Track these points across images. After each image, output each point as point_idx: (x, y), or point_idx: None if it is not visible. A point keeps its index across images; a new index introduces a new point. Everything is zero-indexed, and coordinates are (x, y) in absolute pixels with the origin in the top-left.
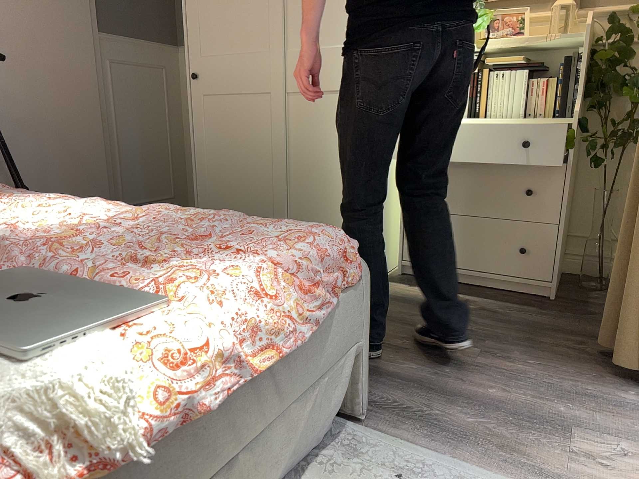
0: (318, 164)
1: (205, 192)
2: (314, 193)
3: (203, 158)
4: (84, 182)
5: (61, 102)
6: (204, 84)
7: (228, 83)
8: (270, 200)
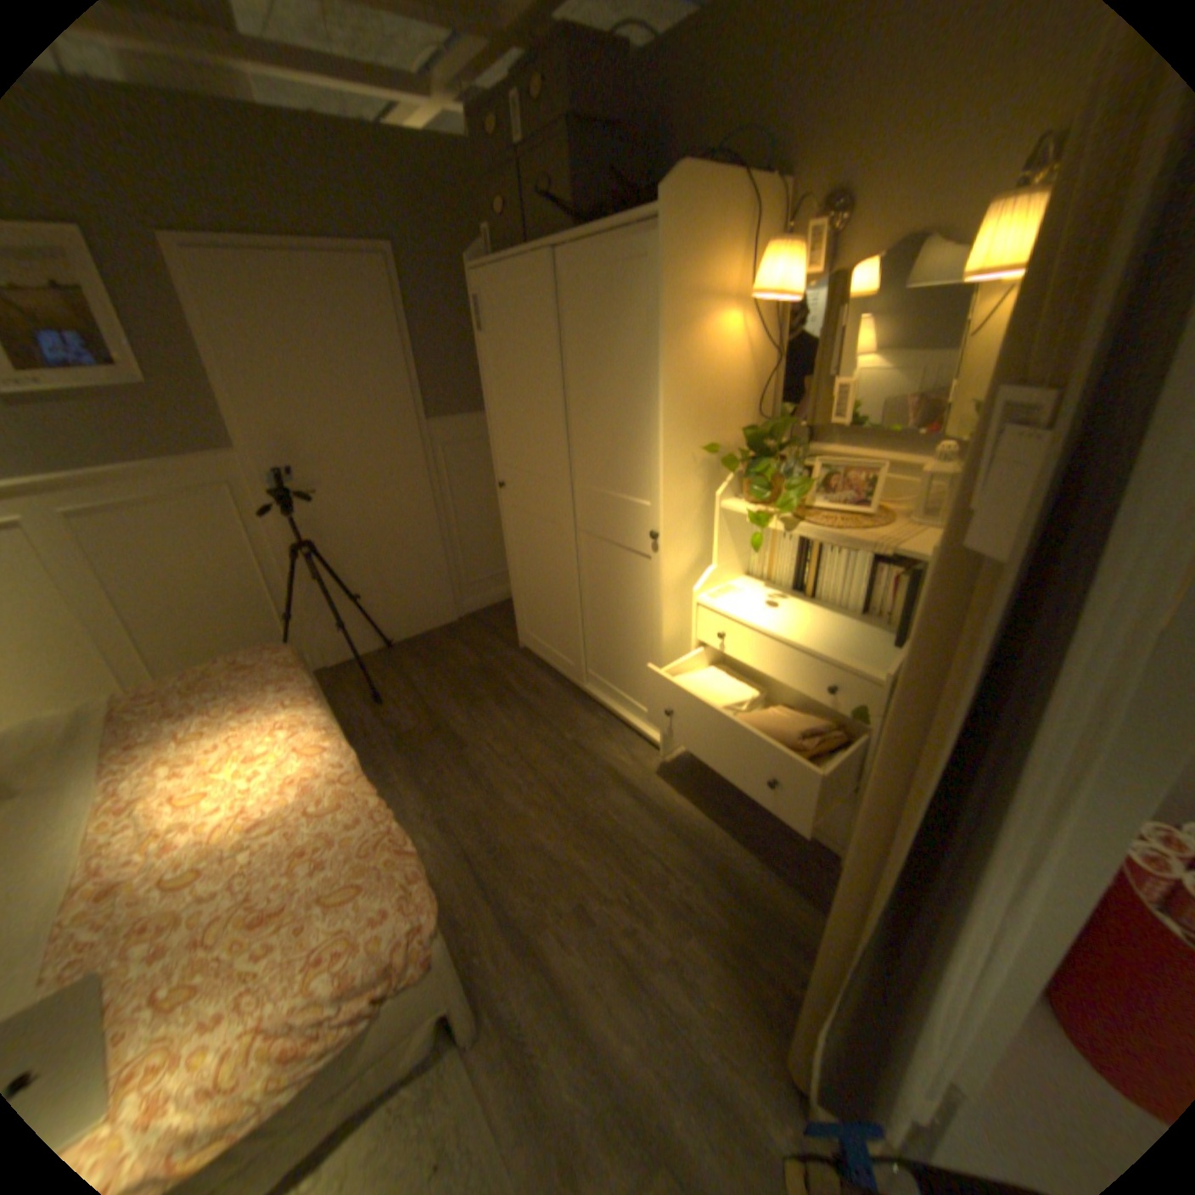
0: (608, 615)
1: (520, 601)
2: (605, 642)
3: (515, 568)
4: (419, 574)
5: (389, 504)
6: (509, 495)
7: (527, 502)
8: (569, 633)
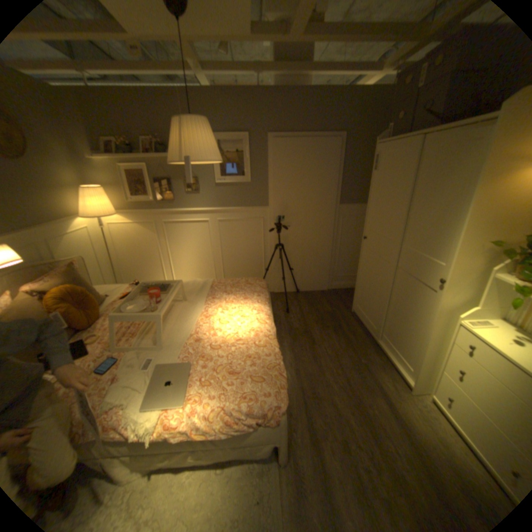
0: (403, 312)
1: (358, 291)
2: (397, 325)
3: (361, 276)
4: (318, 267)
5: (314, 236)
6: (368, 243)
7: (376, 248)
8: (379, 314)
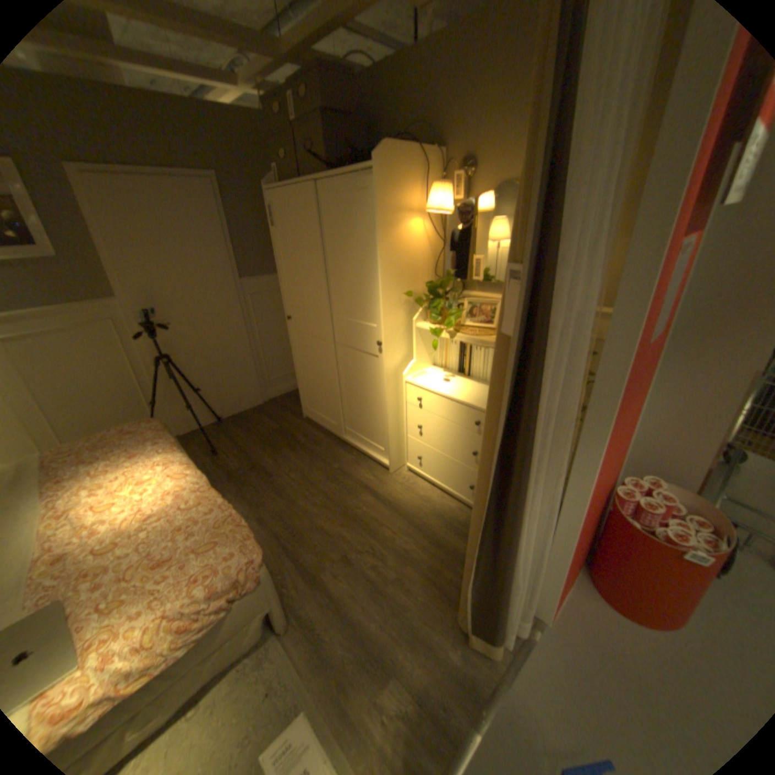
0: (356, 393)
1: (302, 389)
2: (355, 409)
3: (299, 368)
4: (237, 375)
5: (217, 332)
6: (294, 324)
7: (305, 328)
8: (333, 406)
